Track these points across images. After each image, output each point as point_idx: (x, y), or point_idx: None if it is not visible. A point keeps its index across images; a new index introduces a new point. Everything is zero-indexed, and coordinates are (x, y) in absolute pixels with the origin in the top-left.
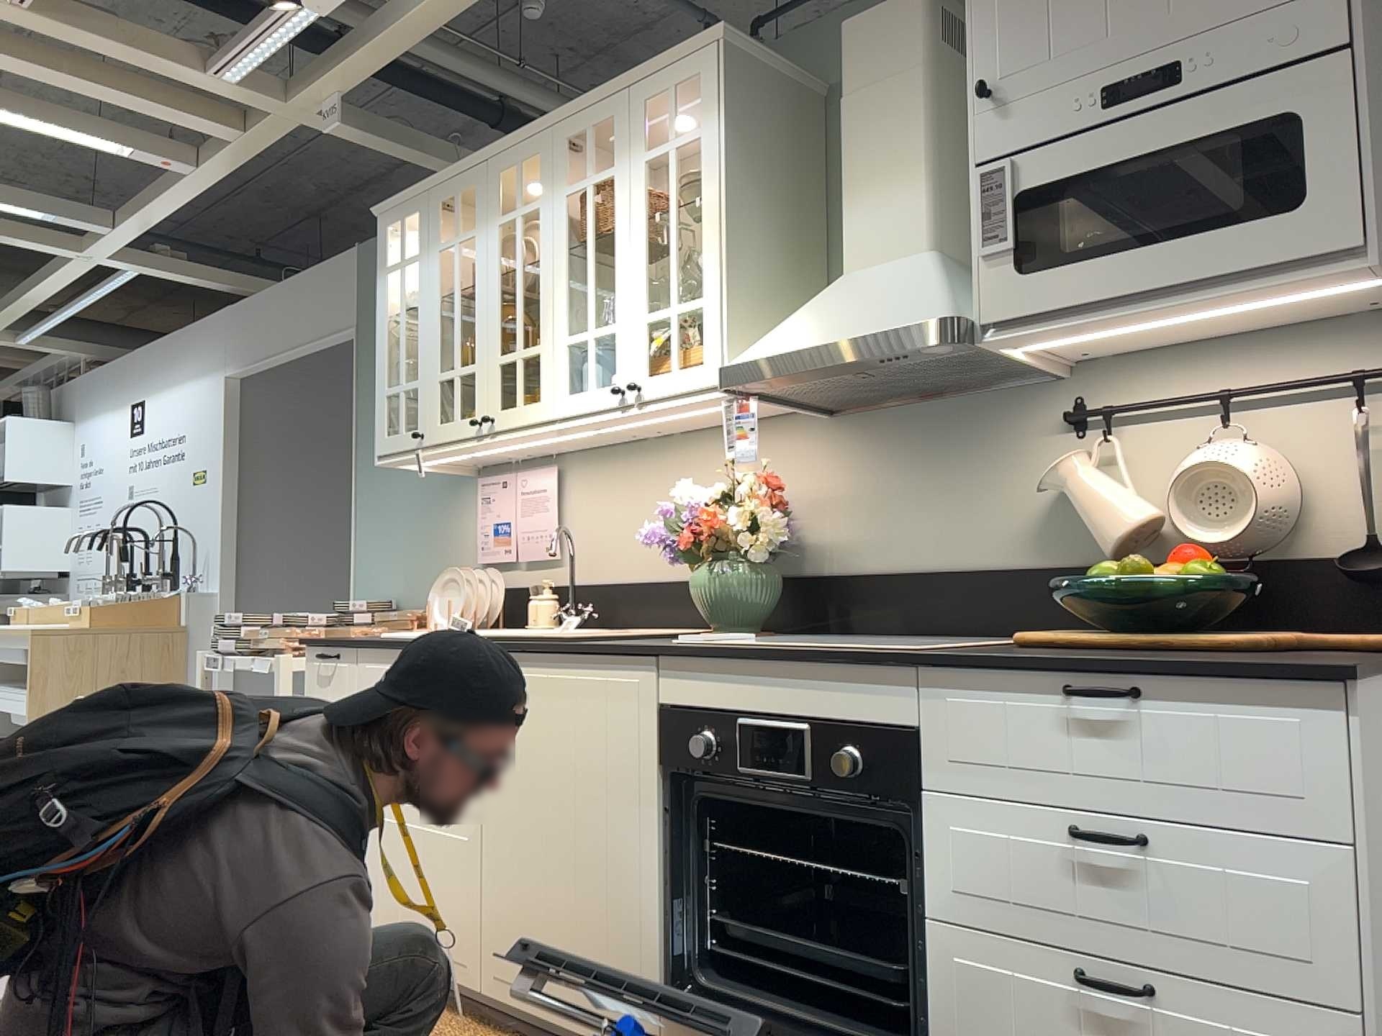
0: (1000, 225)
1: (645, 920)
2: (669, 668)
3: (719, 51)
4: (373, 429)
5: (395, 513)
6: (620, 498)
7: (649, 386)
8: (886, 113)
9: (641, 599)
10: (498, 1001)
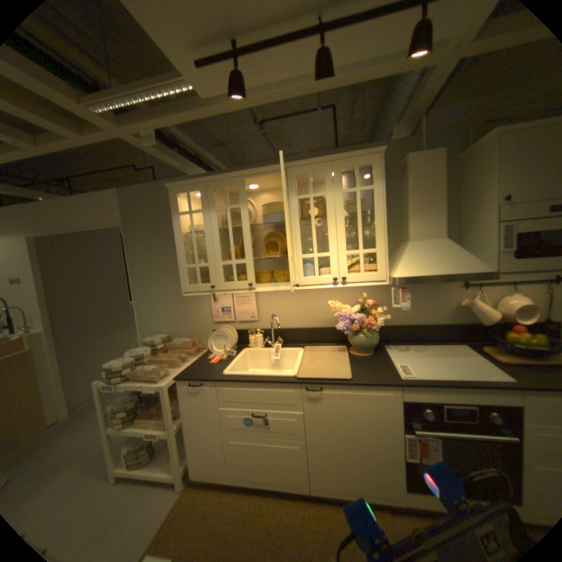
0: (513, 243)
1: (400, 469)
2: (410, 392)
3: (383, 156)
4: (140, 268)
5: (160, 302)
6: (286, 301)
7: (350, 279)
8: (431, 189)
9: (301, 334)
10: (321, 499)
